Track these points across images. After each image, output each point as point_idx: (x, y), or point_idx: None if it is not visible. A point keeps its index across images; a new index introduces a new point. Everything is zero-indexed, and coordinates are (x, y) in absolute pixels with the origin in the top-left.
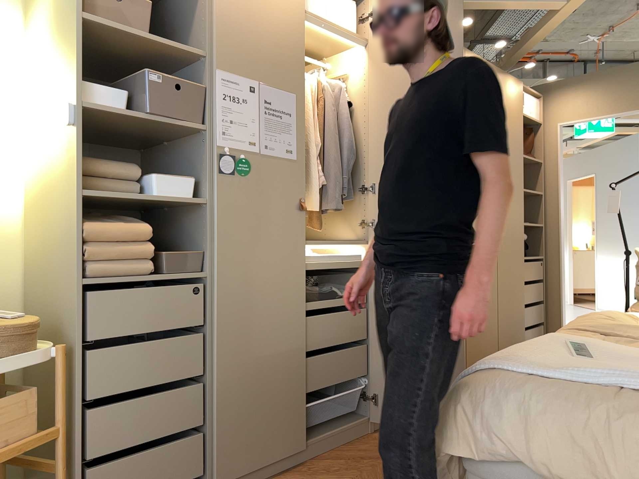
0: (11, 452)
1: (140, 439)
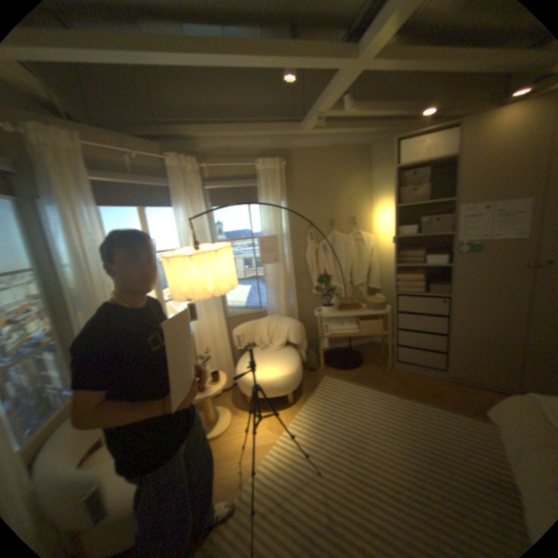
0: (375, 333)
1: (418, 346)
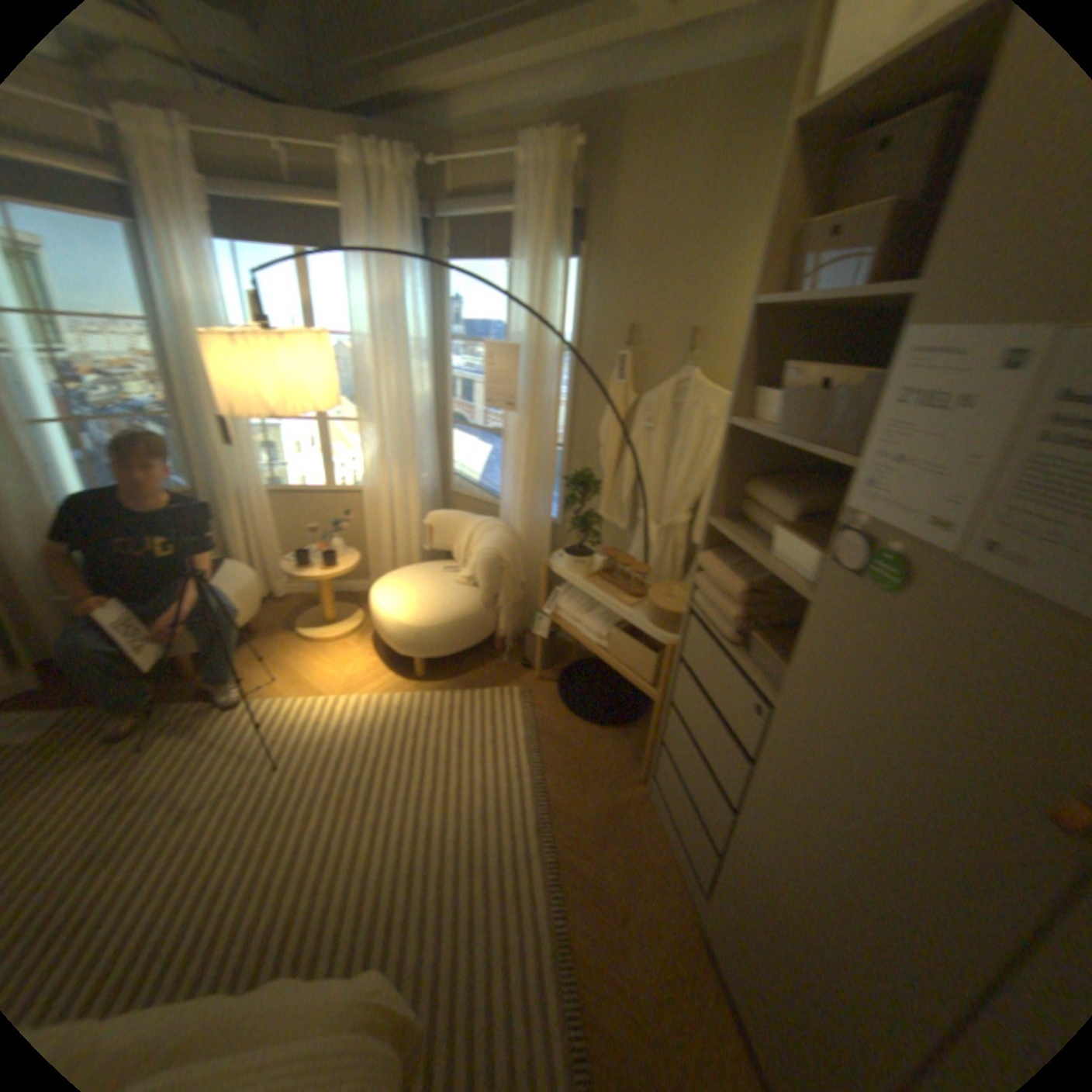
0: (628, 676)
1: (685, 780)
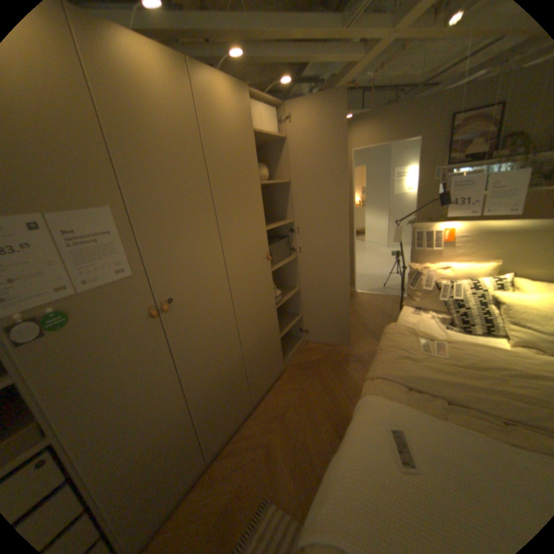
0: None
1: None
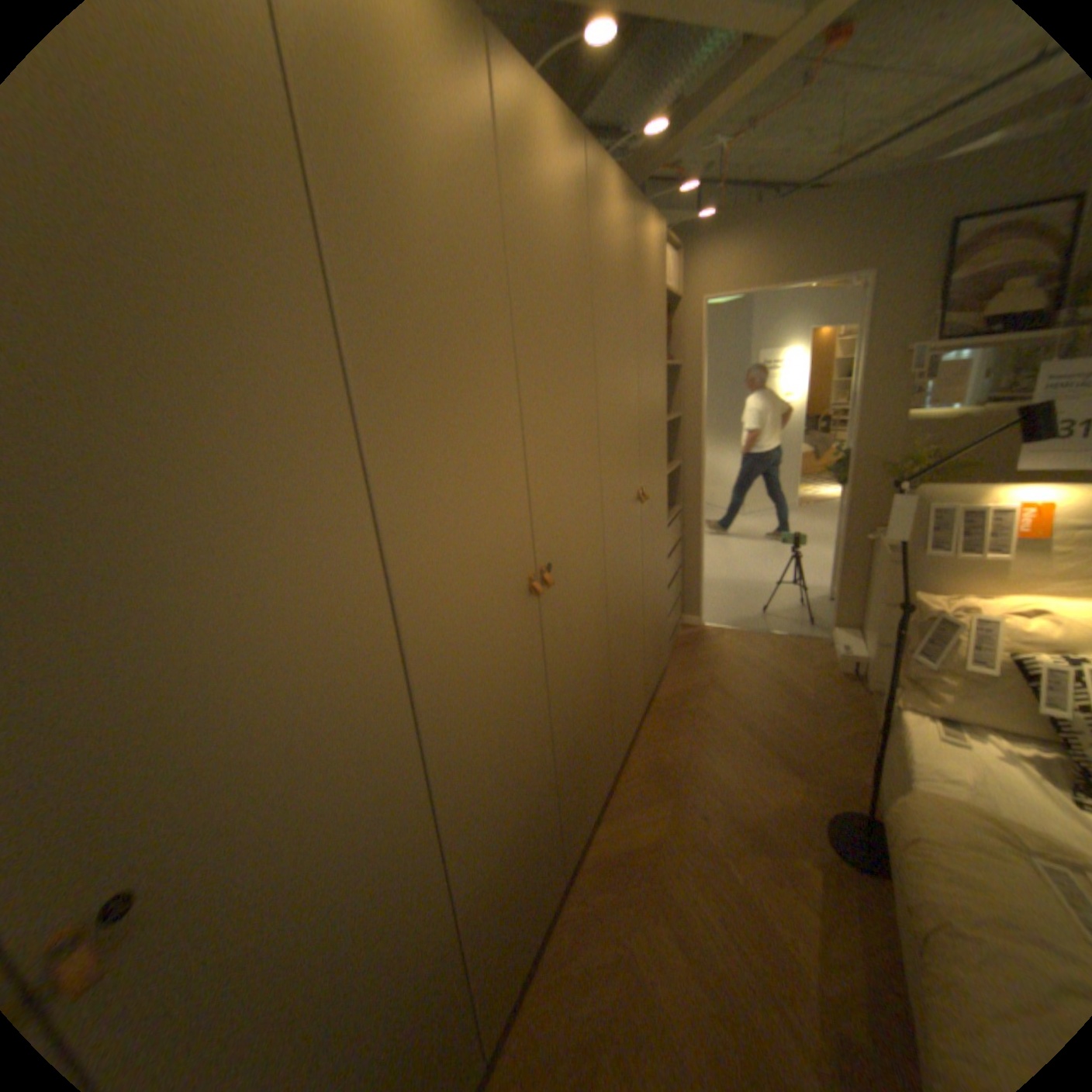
0: None
1: None
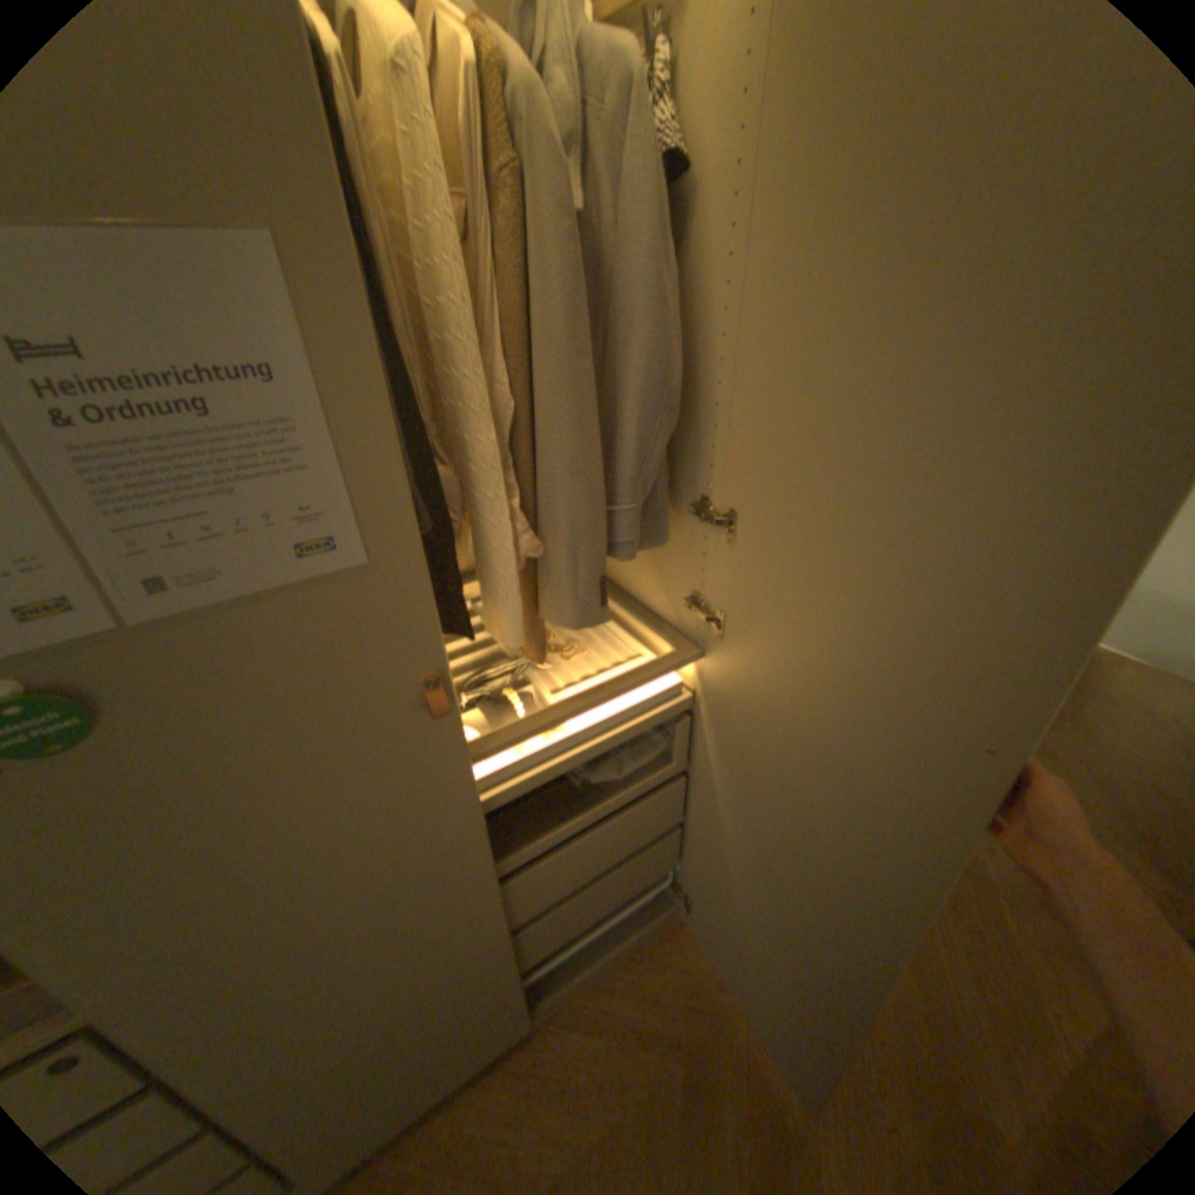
0: None
1: None
